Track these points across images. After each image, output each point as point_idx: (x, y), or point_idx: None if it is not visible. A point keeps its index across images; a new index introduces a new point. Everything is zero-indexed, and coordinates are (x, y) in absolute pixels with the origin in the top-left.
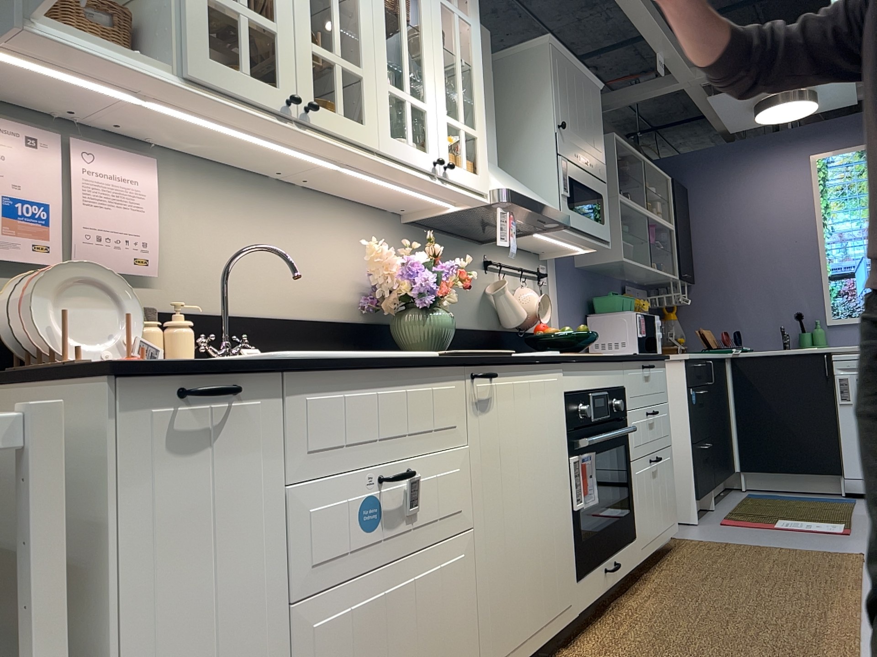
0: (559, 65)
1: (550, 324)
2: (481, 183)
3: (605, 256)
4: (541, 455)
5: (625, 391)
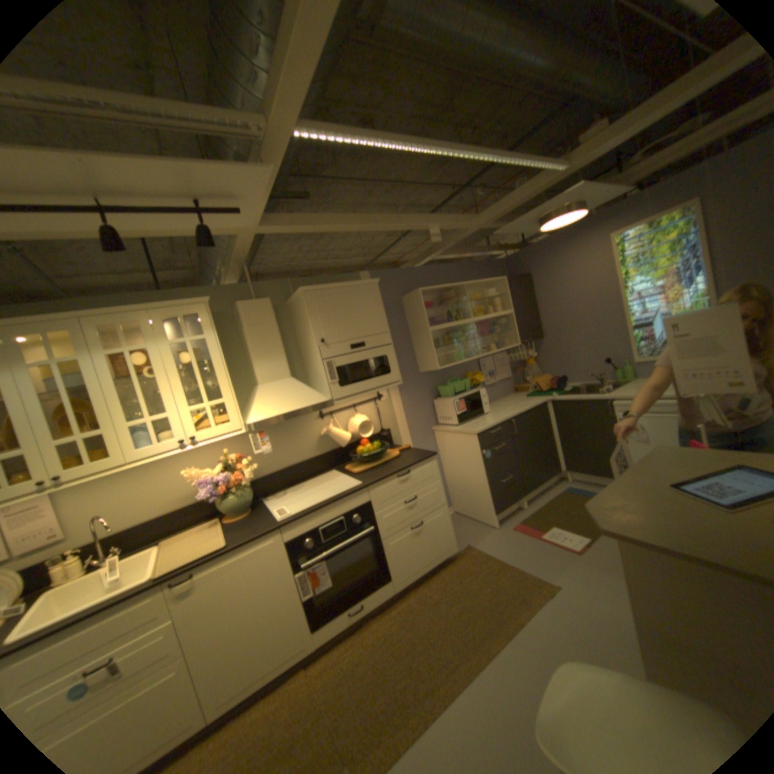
0: (315, 300)
1: (393, 421)
2: (232, 427)
3: (429, 367)
4: (256, 590)
5: (372, 503)
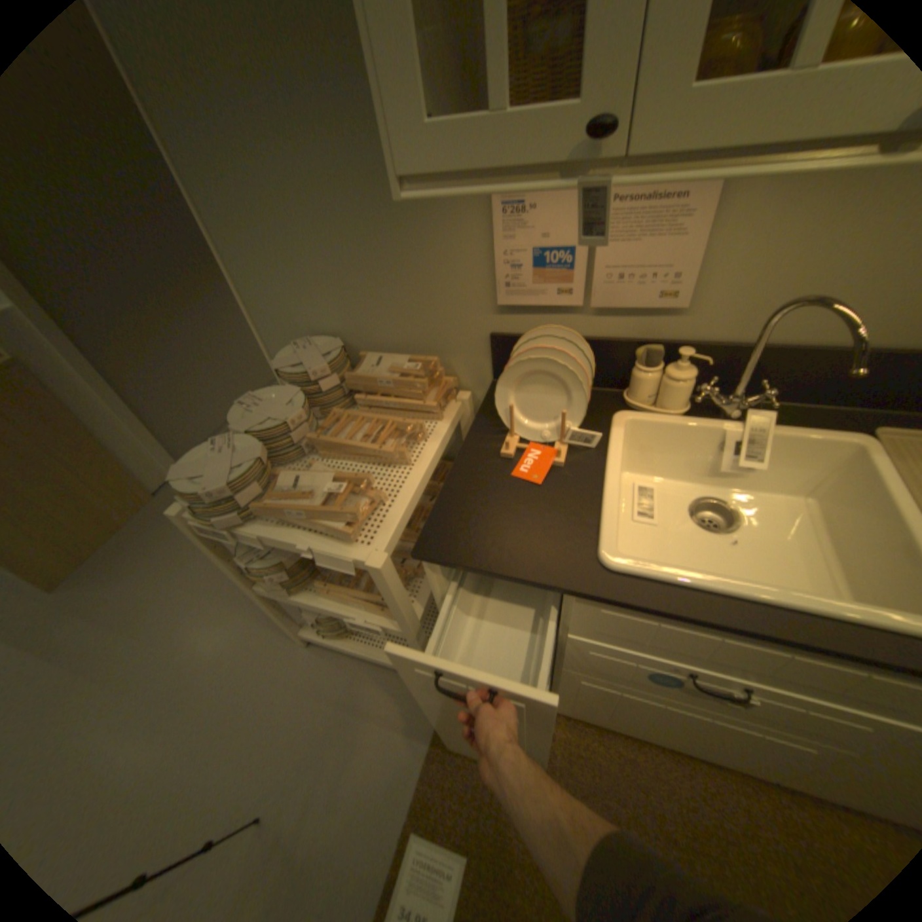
0: None
1: None
2: None
3: None
4: None
5: None
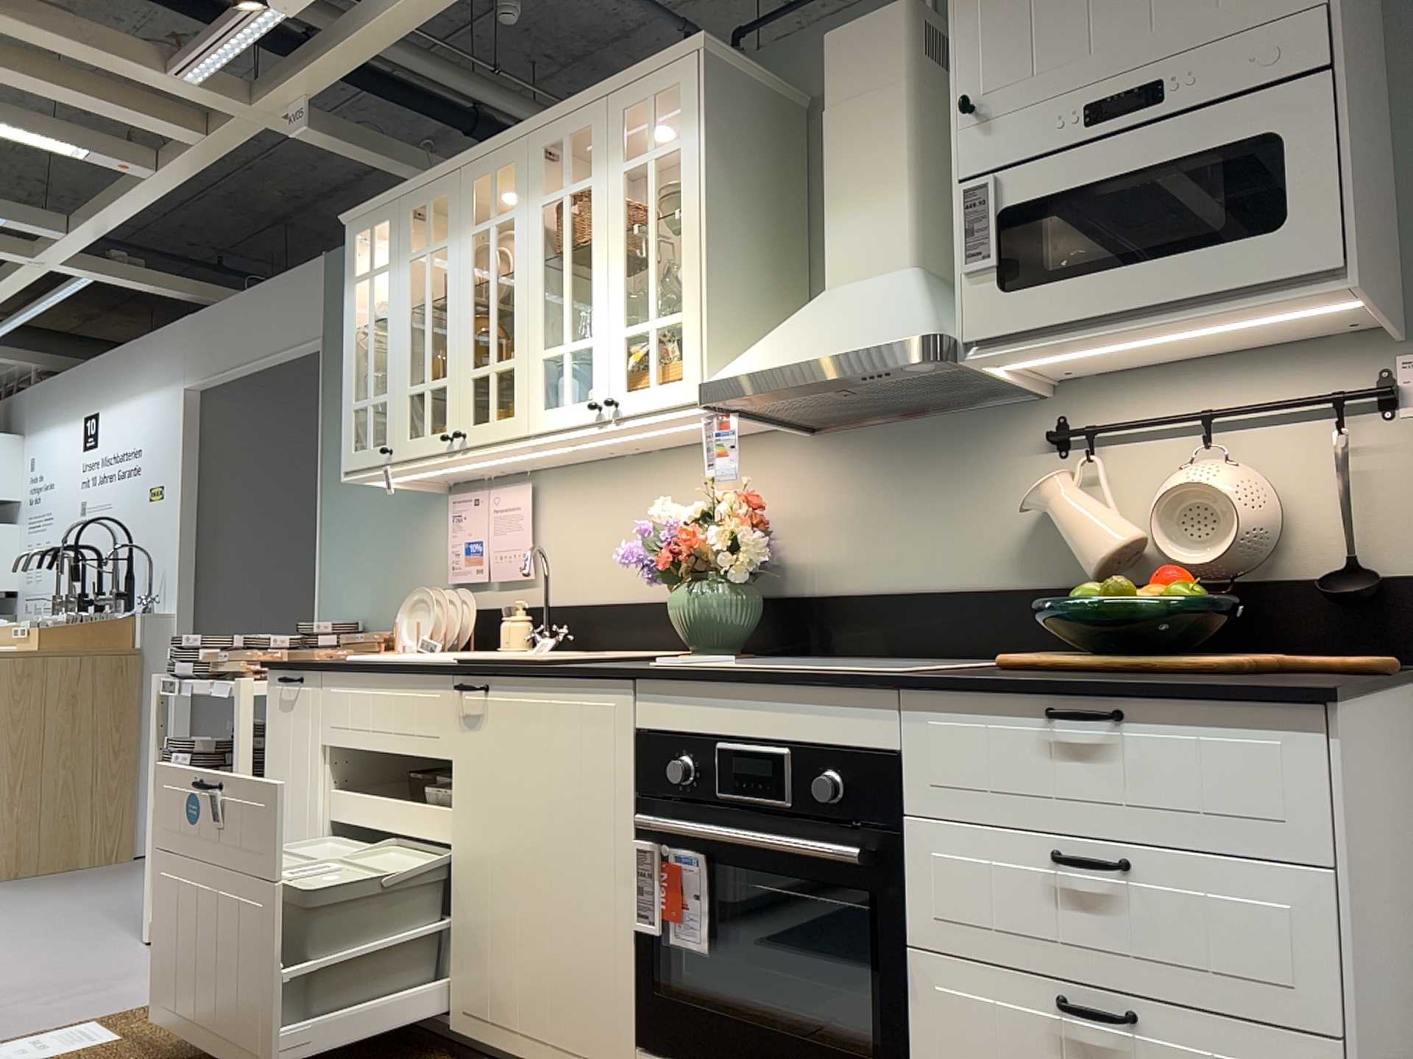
0: None
1: None
2: (681, 390)
3: None
4: (560, 810)
5: (904, 765)
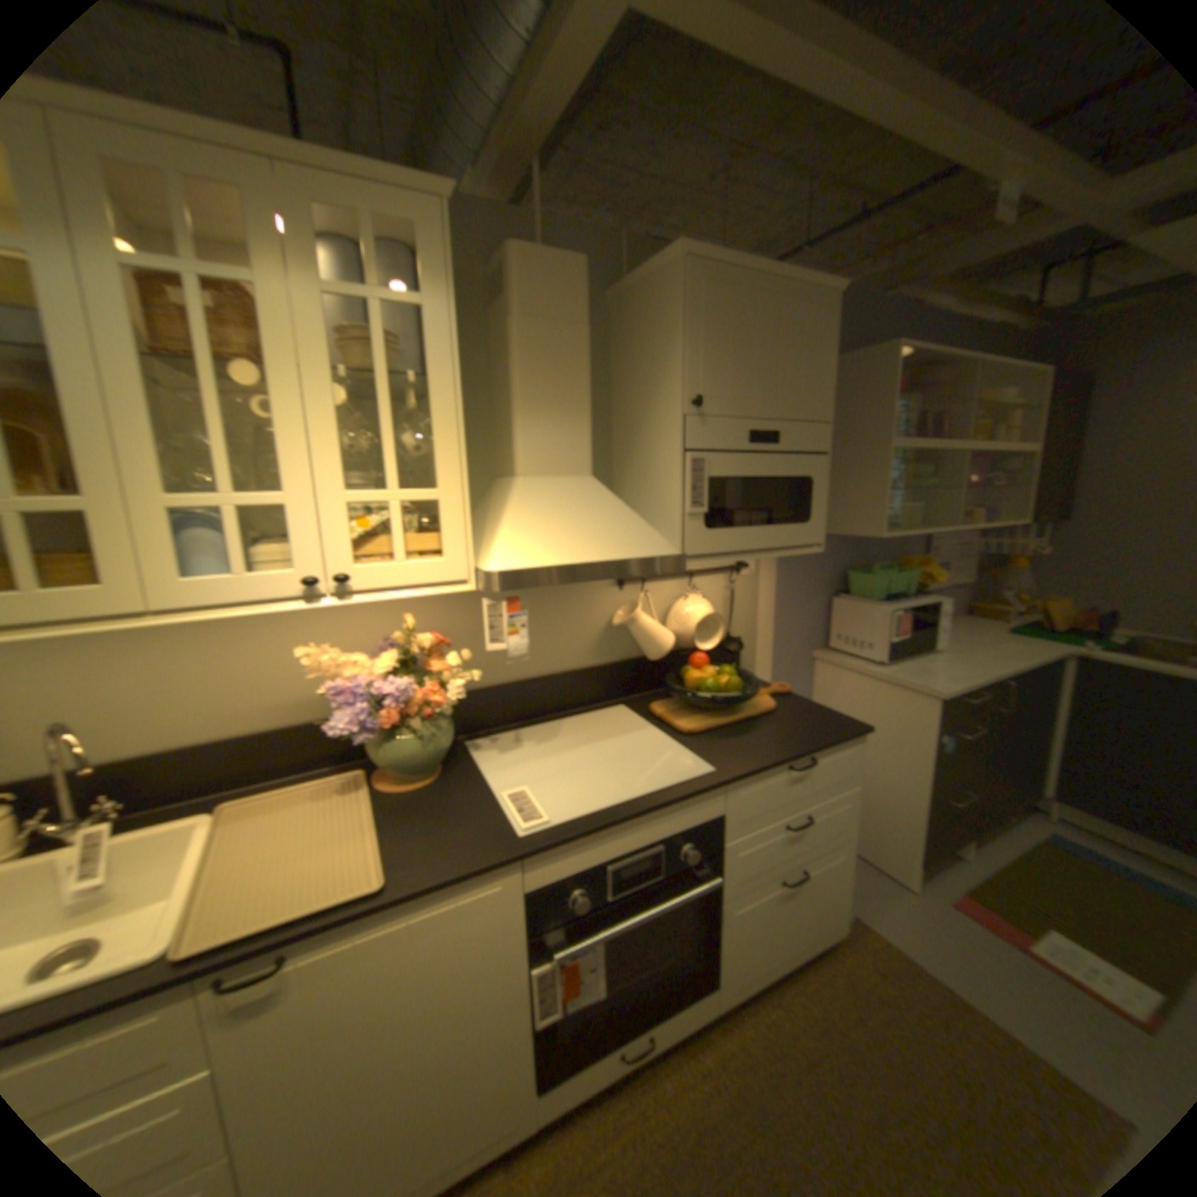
0: (704, 287)
1: (749, 622)
2: (444, 570)
3: (858, 526)
4: (434, 1002)
5: (724, 820)
